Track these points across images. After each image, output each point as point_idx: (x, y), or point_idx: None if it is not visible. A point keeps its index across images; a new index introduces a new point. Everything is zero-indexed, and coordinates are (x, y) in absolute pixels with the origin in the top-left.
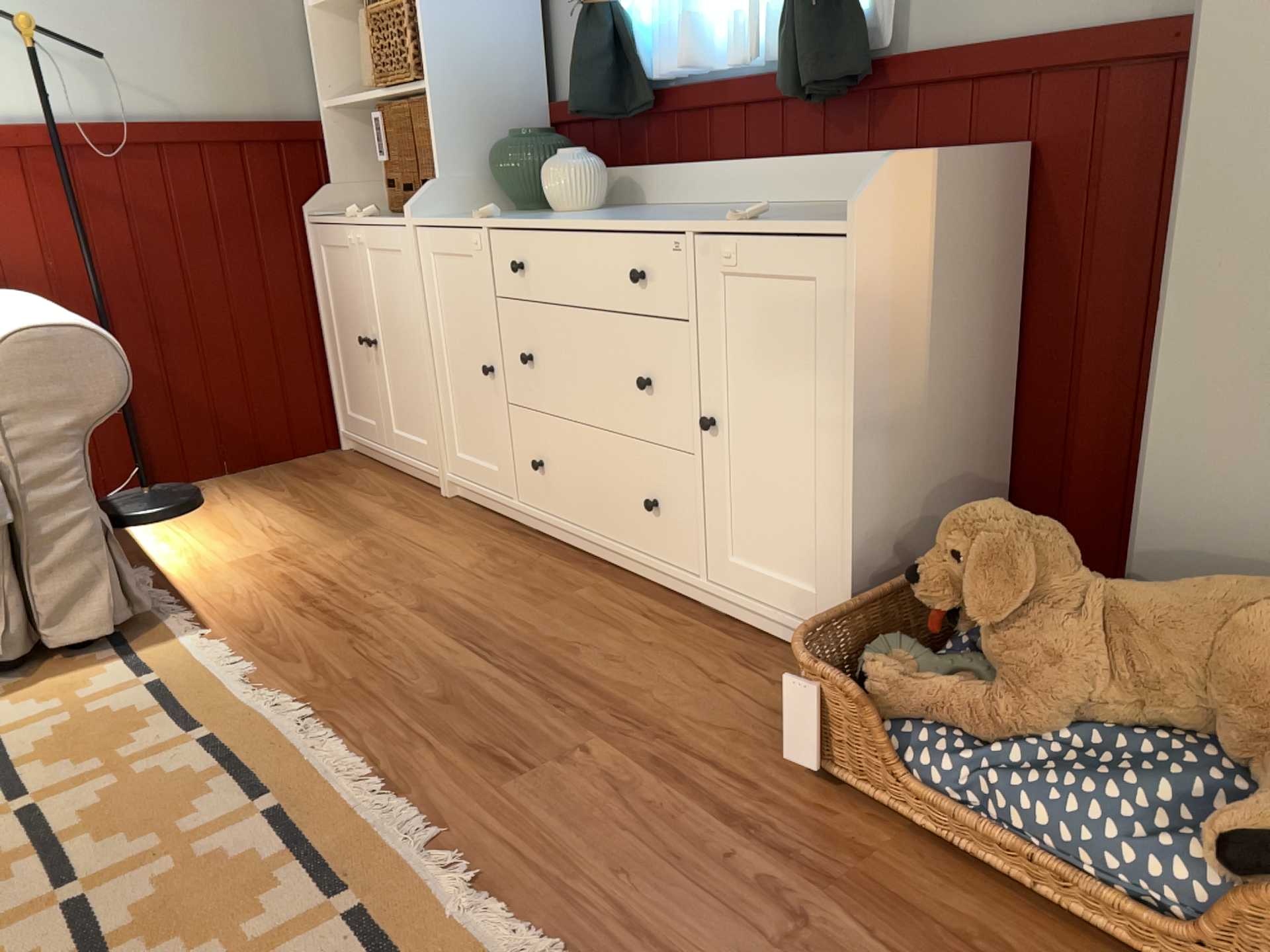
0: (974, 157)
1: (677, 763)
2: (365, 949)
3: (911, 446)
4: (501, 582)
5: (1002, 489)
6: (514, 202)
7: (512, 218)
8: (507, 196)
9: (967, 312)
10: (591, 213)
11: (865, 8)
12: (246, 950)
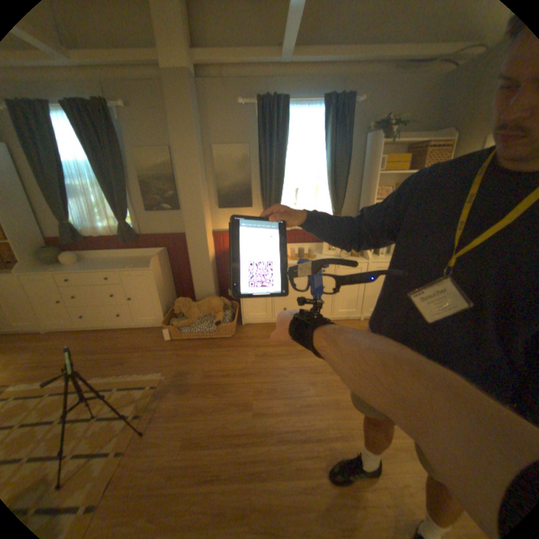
0: (161, 252)
1: (148, 349)
2: (124, 391)
3: (164, 293)
4: (84, 343)
5: (175, 293)
6: (46, 264)
7: (57, 270)
8: (38, 261)
9: (165, 272)
10: (77, 265)
11: (132, 227)
12: (104, 403)
